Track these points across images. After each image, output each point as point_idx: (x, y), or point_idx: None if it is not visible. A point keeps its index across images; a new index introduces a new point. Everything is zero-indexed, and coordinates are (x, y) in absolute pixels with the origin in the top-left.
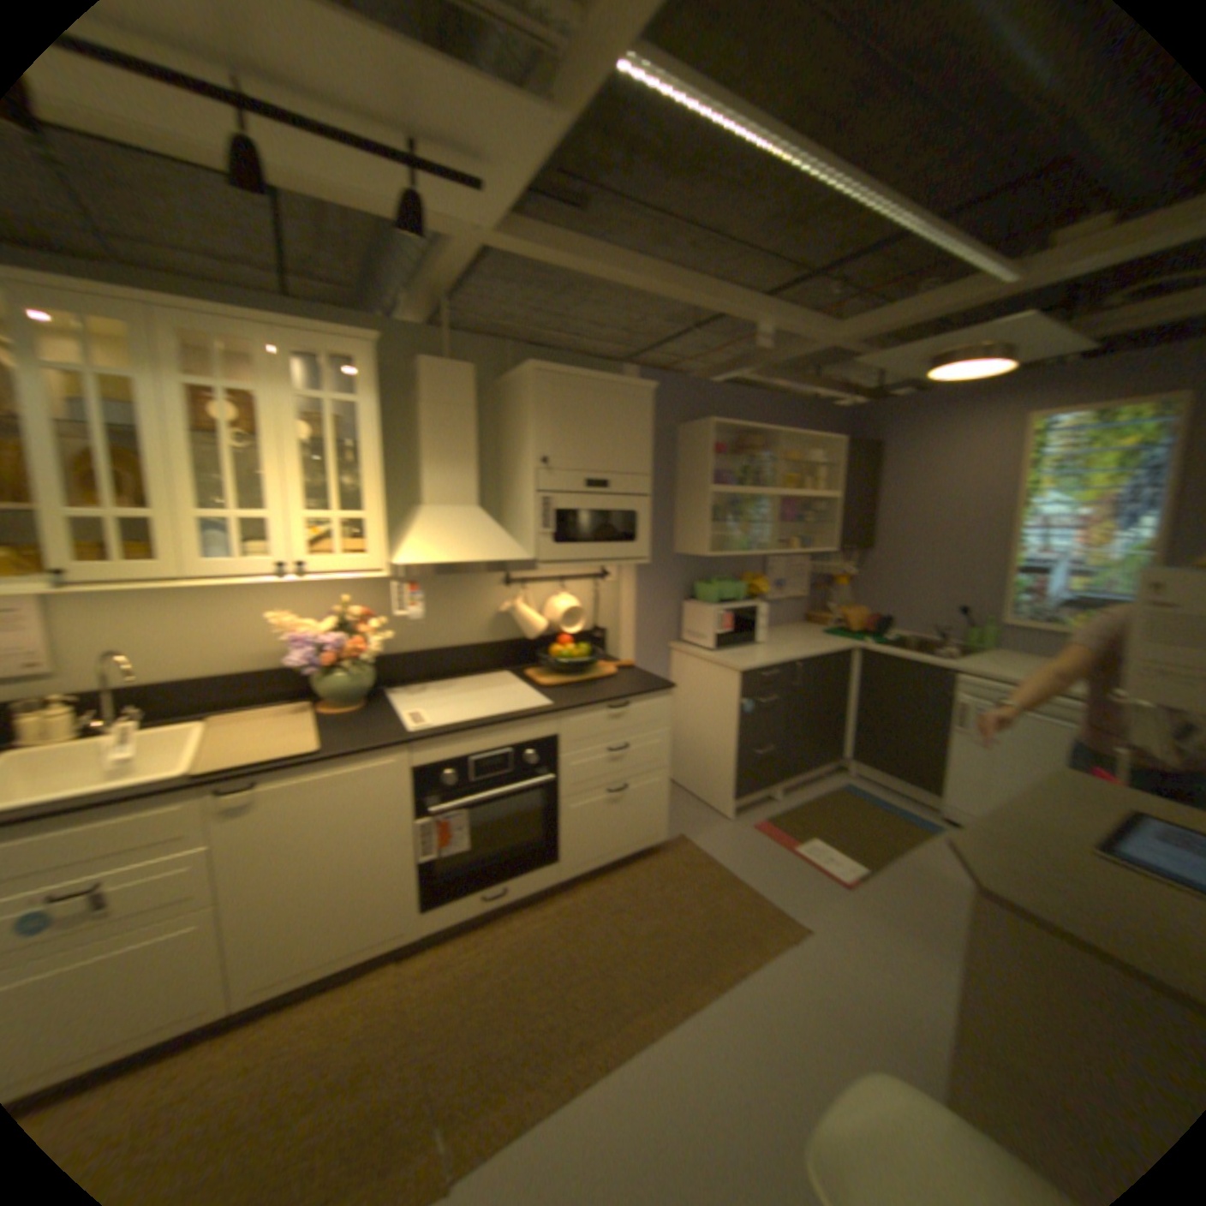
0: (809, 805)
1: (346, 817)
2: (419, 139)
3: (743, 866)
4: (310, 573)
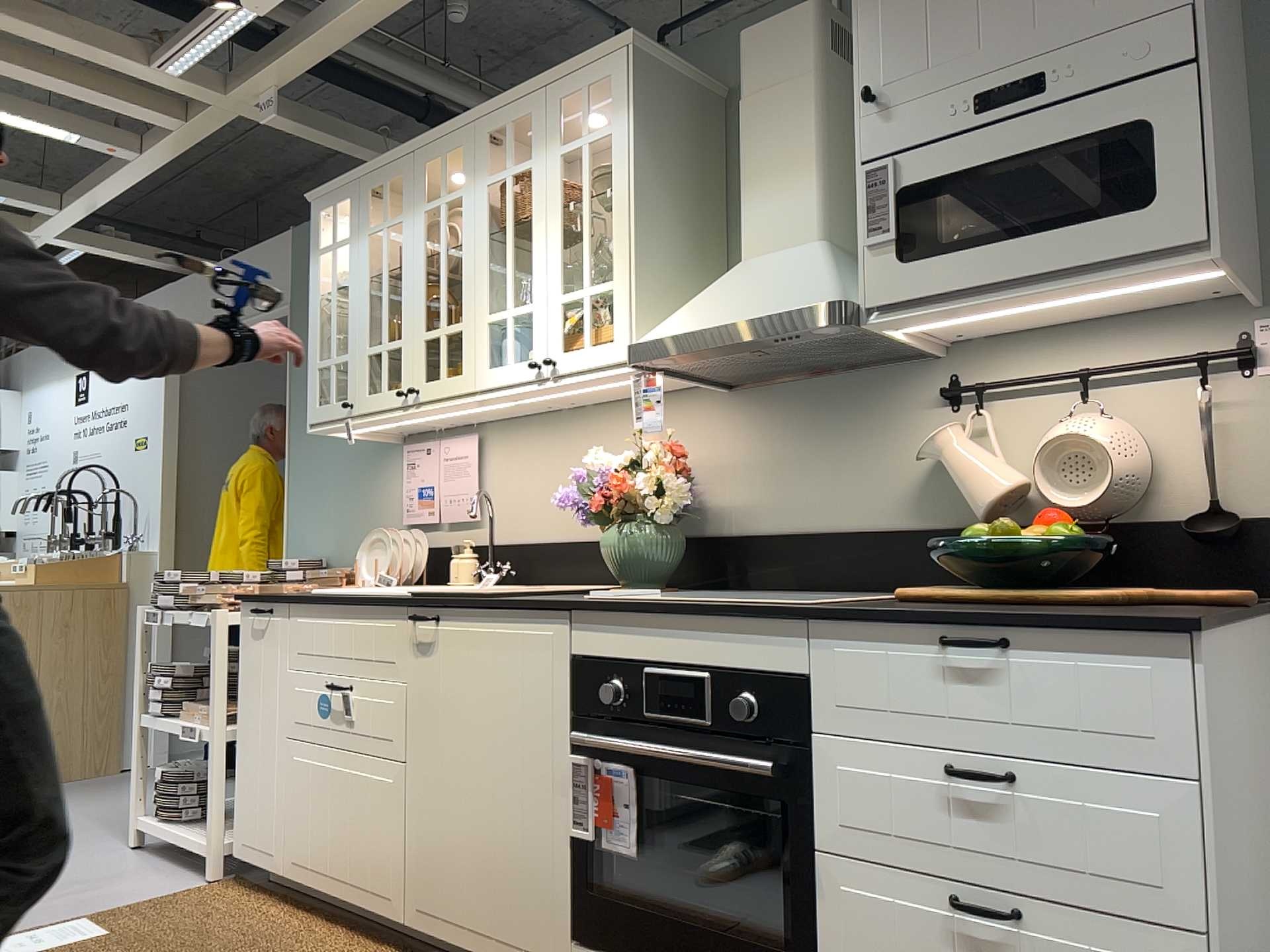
0: None
1: (504, 706)
2: None
3: None
4: (568, 374)
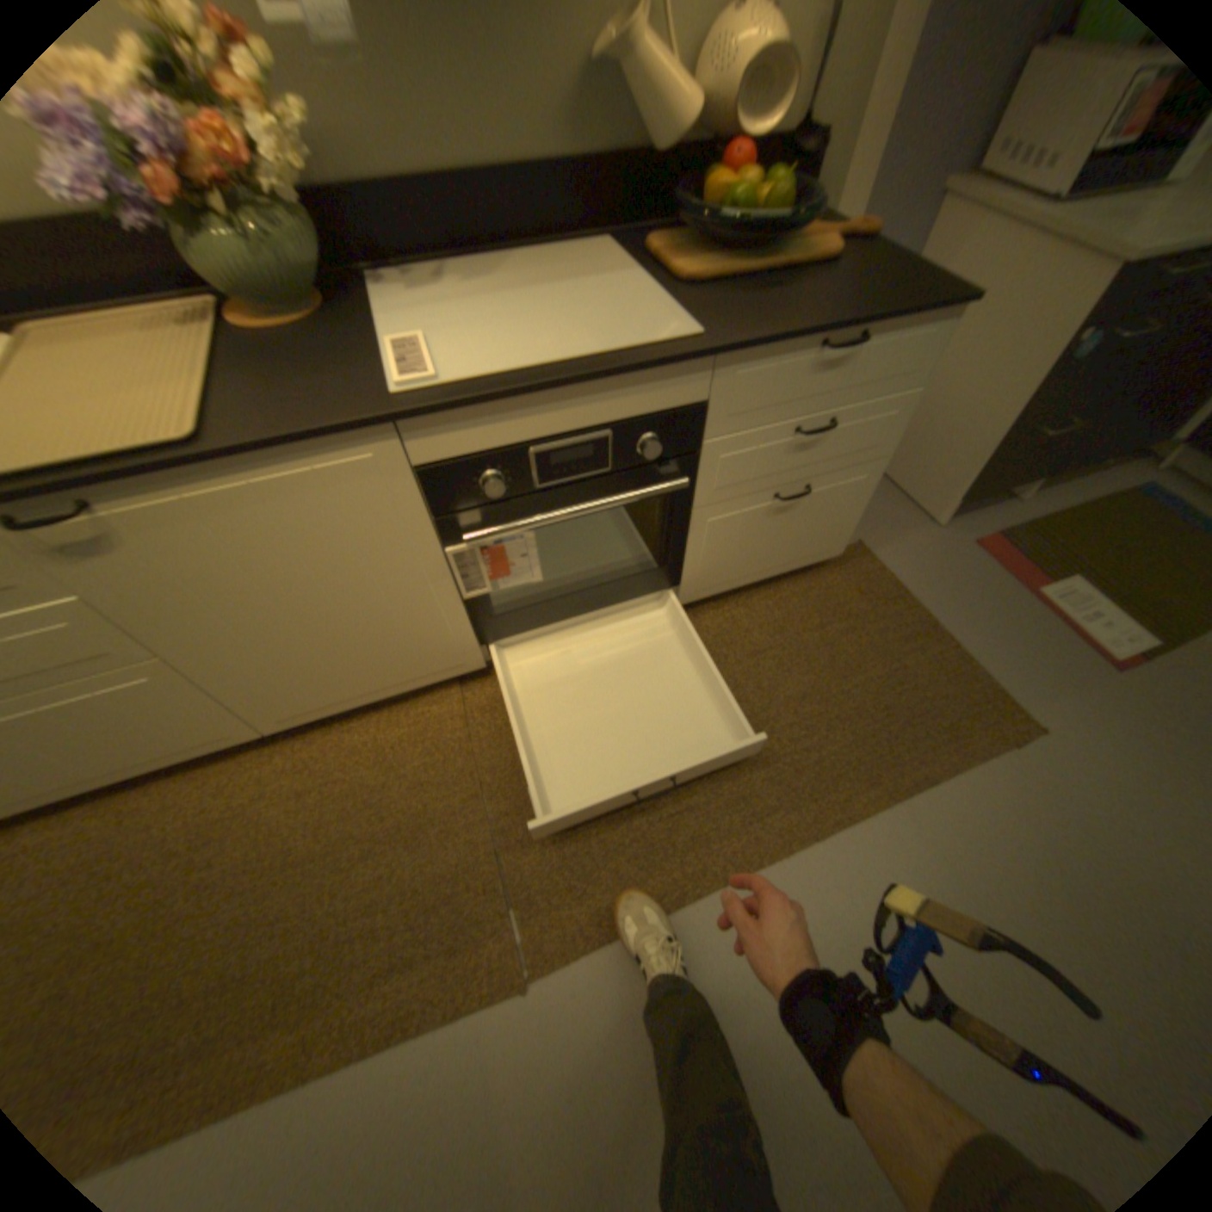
0: (1079, 515)
1: (322, 547)
2: None
3: (953, 606)
4: None
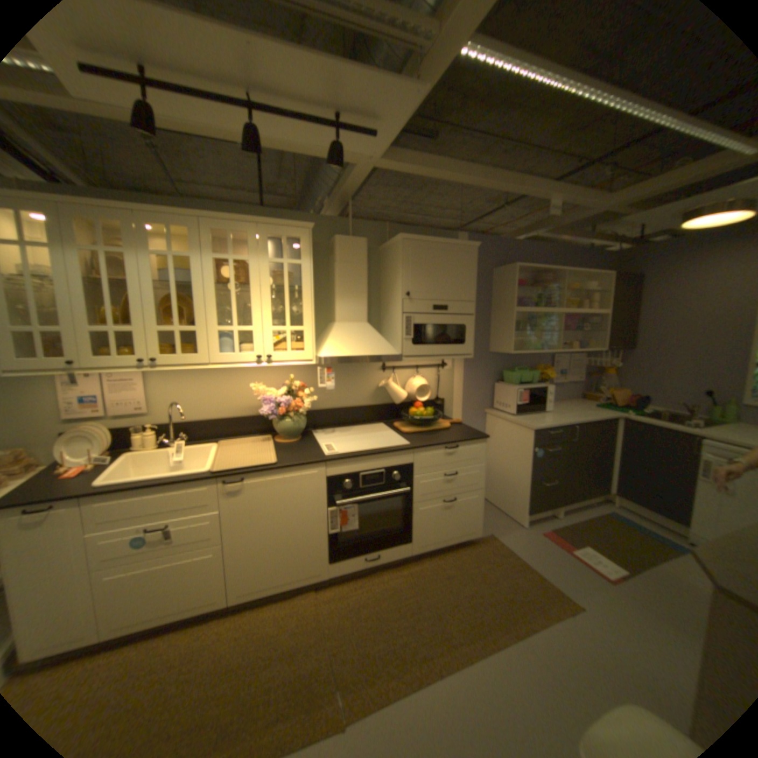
0: (584, 524)
1: (291, 502)
2: (343, 112)
3: (535, 560)
4: (275, 362)
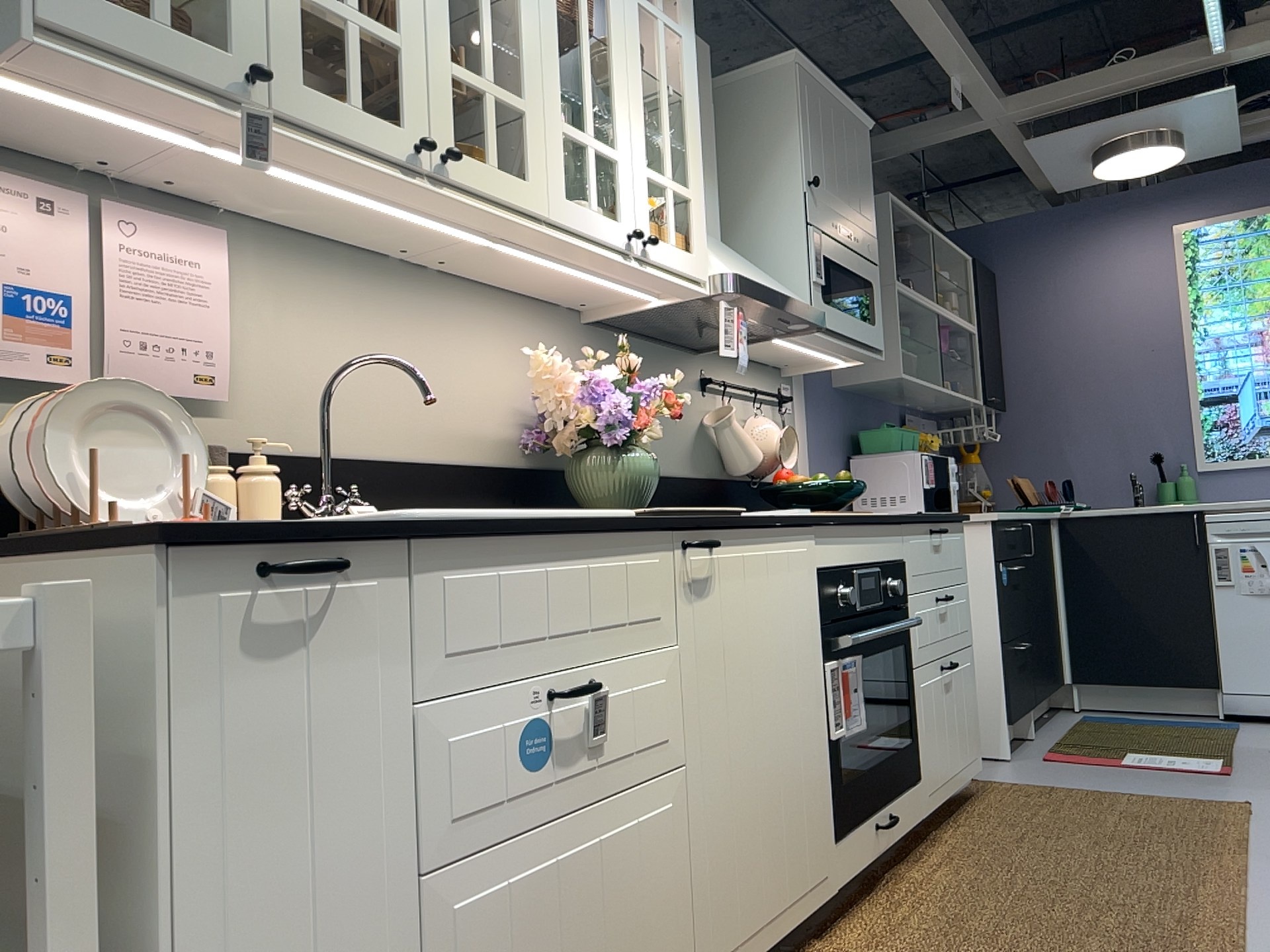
0: (1075, 733)
1: (781, 635)
2: None
3: (1090, 782)
4: (650, 265)
